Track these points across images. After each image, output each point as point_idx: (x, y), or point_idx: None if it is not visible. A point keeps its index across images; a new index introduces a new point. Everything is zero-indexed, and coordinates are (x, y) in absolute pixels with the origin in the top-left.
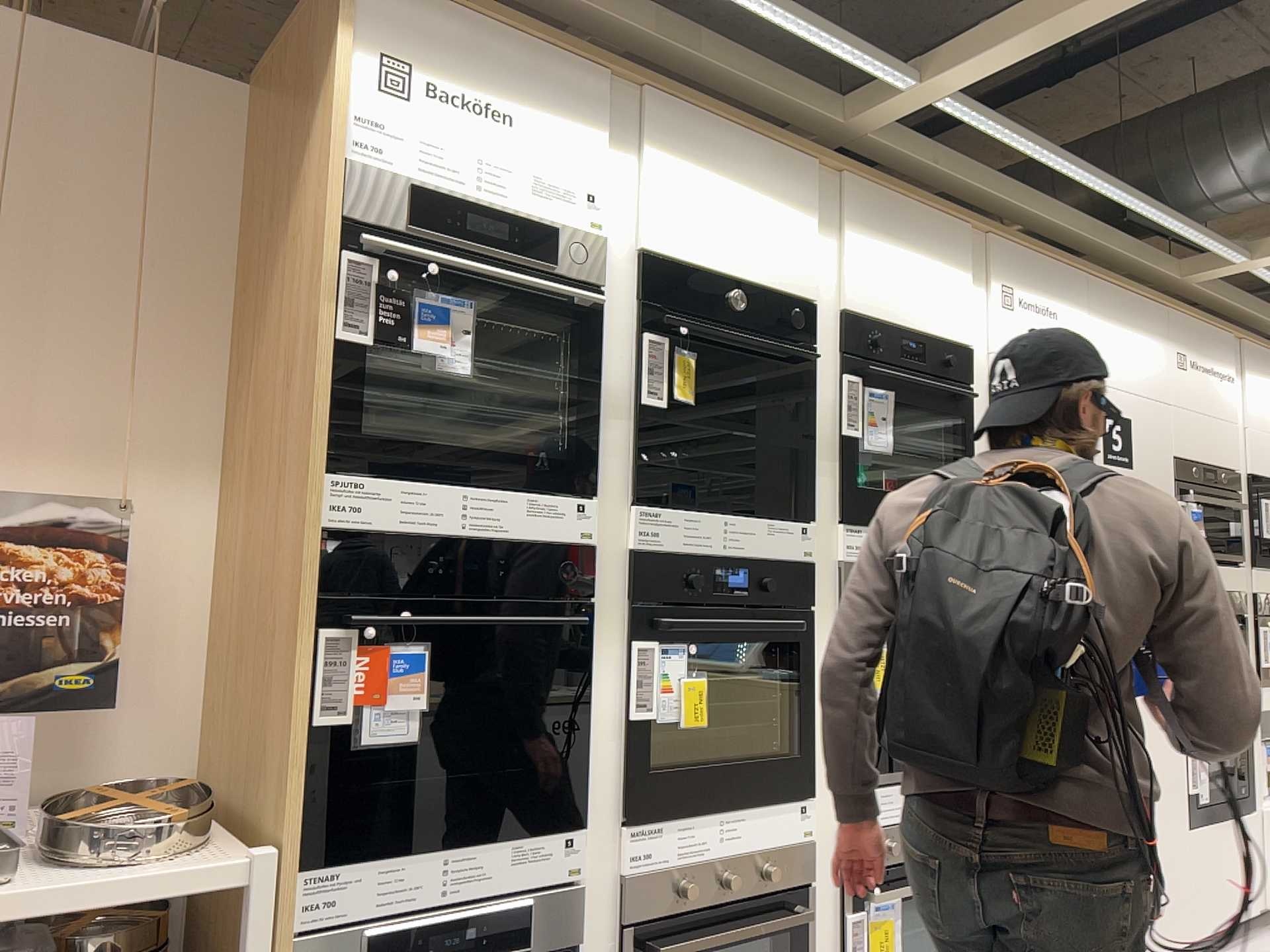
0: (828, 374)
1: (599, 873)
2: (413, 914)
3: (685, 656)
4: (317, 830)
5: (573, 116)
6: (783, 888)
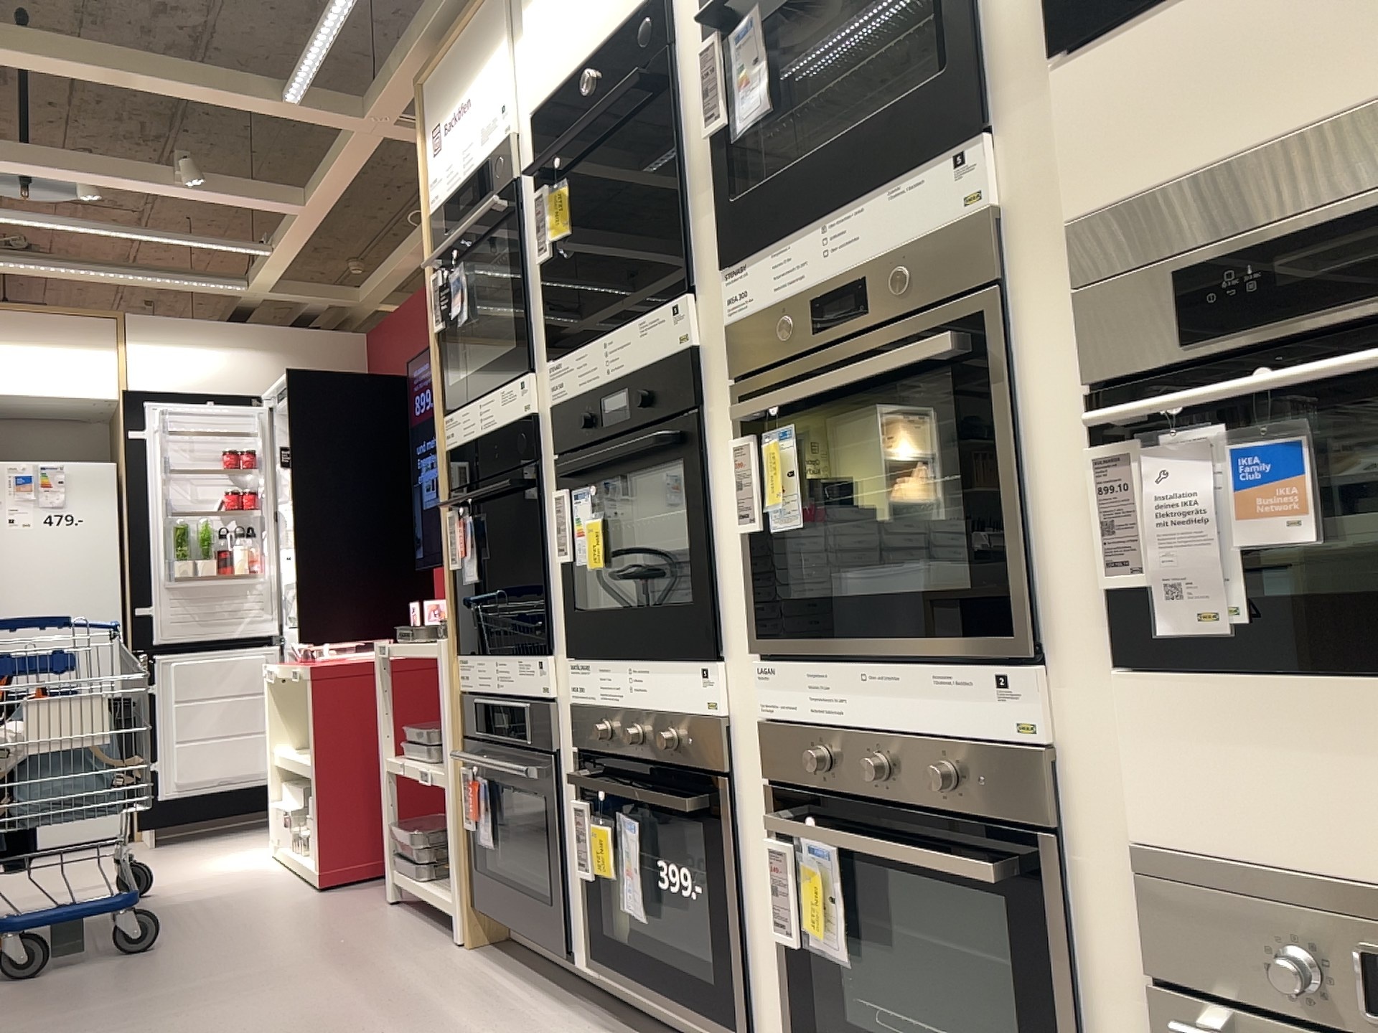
0: (688, 68)
1: (566, 699)
2: (488, 696)
3: (586, 498)
4: (469, 635)
5: (488, 53)
6: (686, 766)
